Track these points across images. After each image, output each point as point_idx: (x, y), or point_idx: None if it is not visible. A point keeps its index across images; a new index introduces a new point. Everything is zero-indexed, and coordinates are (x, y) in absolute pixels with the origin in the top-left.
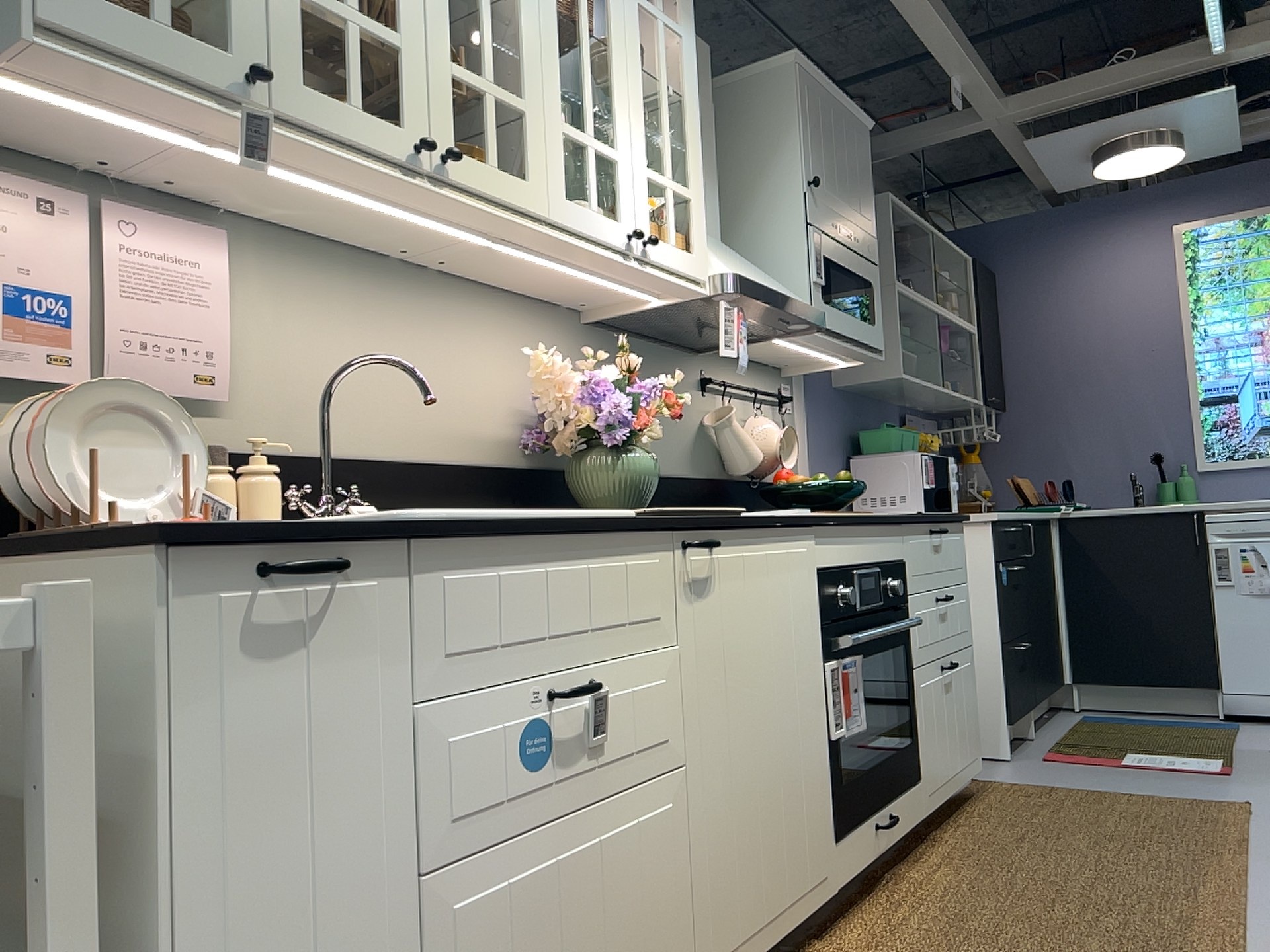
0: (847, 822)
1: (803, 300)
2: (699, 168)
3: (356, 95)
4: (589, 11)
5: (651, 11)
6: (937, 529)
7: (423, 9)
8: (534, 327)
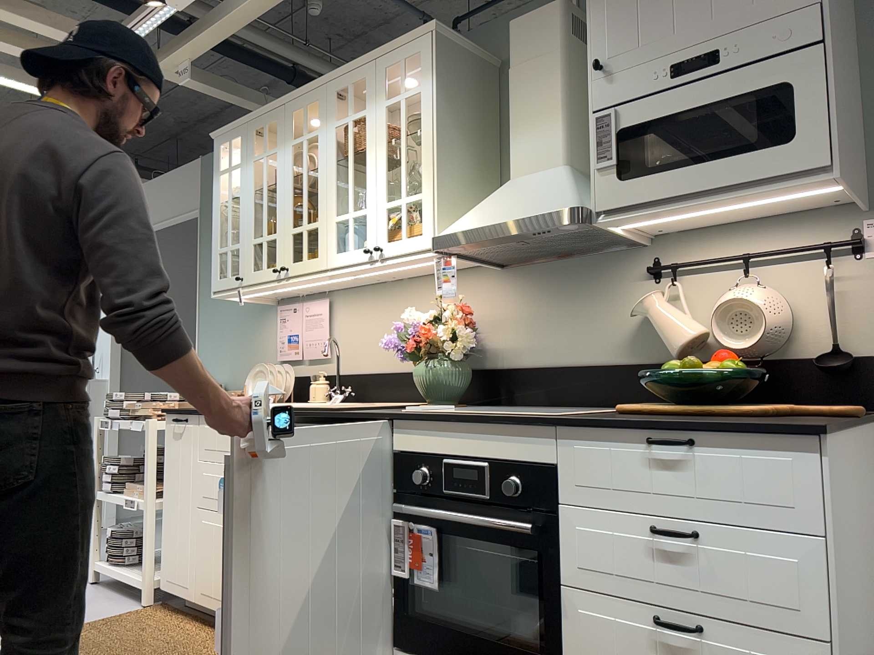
0: (410, 645)
1: (556, 204)
2: (428, 172)
3: (264, 265)
4: (369, 135)
5: (393, 102)
6: (663, 438)
7: (283, 217)
8: (461, 285)
